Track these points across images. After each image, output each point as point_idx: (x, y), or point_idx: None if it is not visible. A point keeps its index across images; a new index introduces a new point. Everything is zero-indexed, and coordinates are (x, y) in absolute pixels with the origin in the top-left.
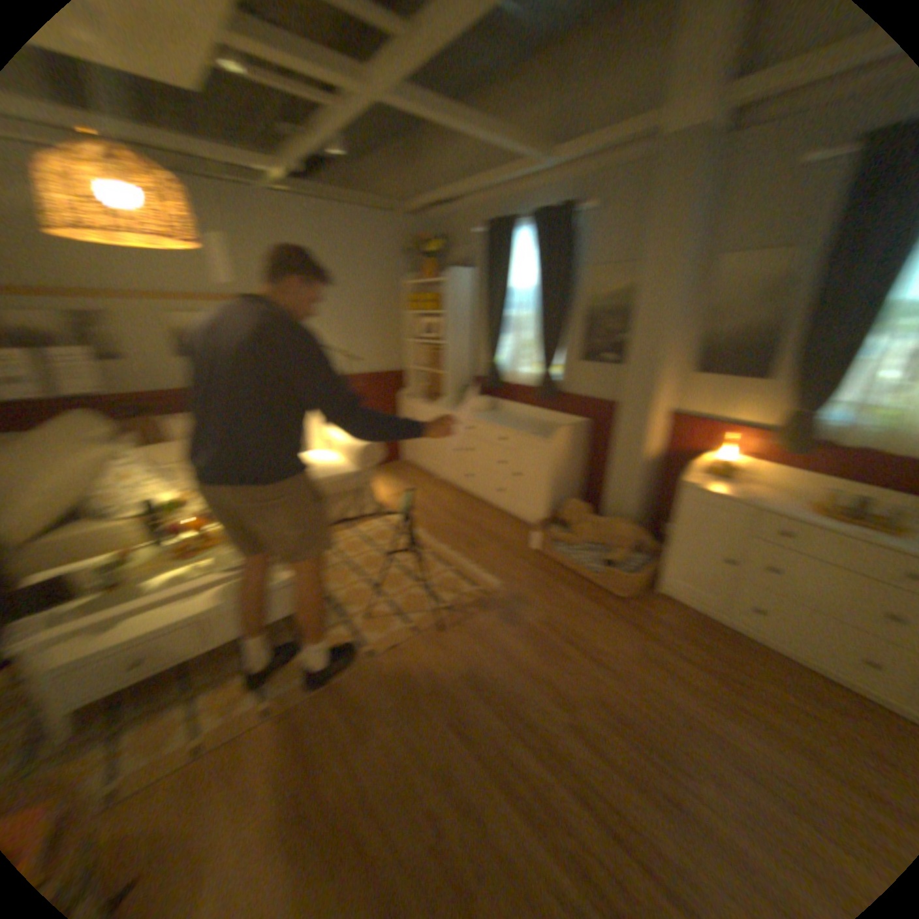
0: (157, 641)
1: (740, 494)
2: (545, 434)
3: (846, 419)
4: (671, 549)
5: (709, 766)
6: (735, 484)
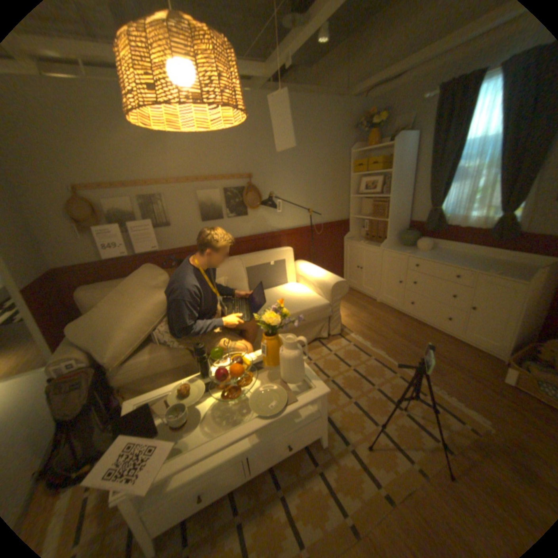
0: (219, 475)
1: None
2: (516, 273)
3: None
4: None
5: None
6: None
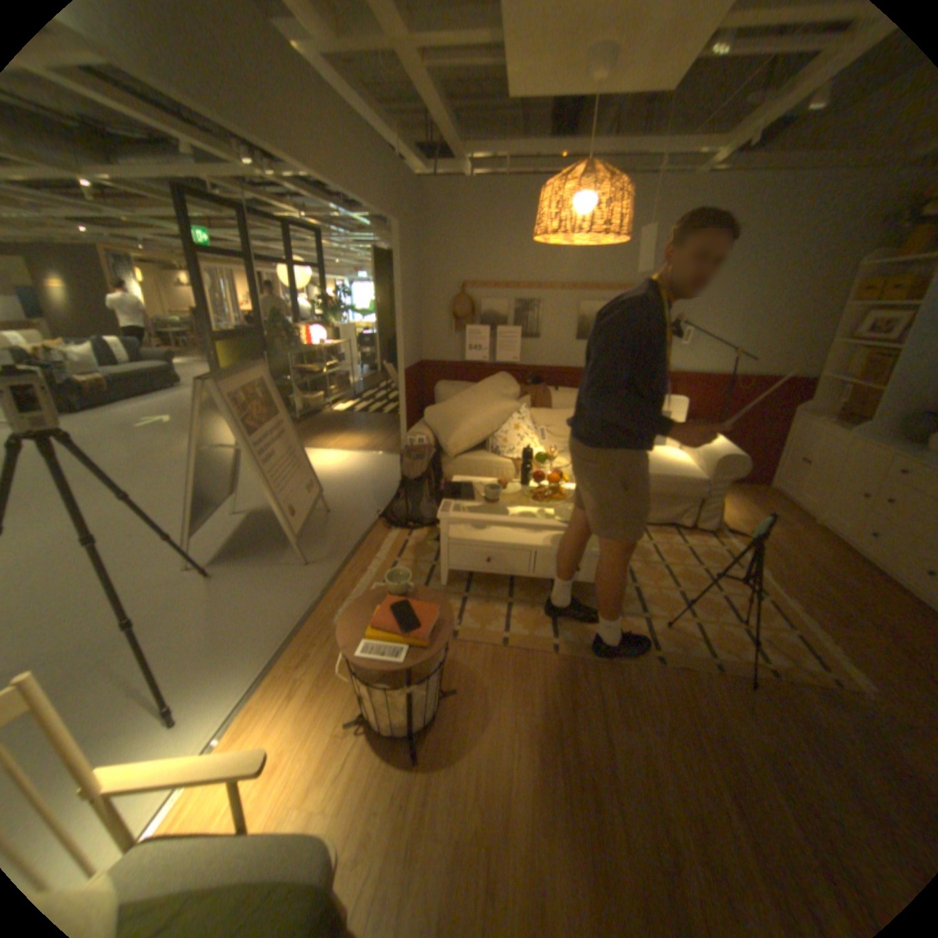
0: (509, 551)
1: None
2: None
3: None
4: None
5: None
6: None
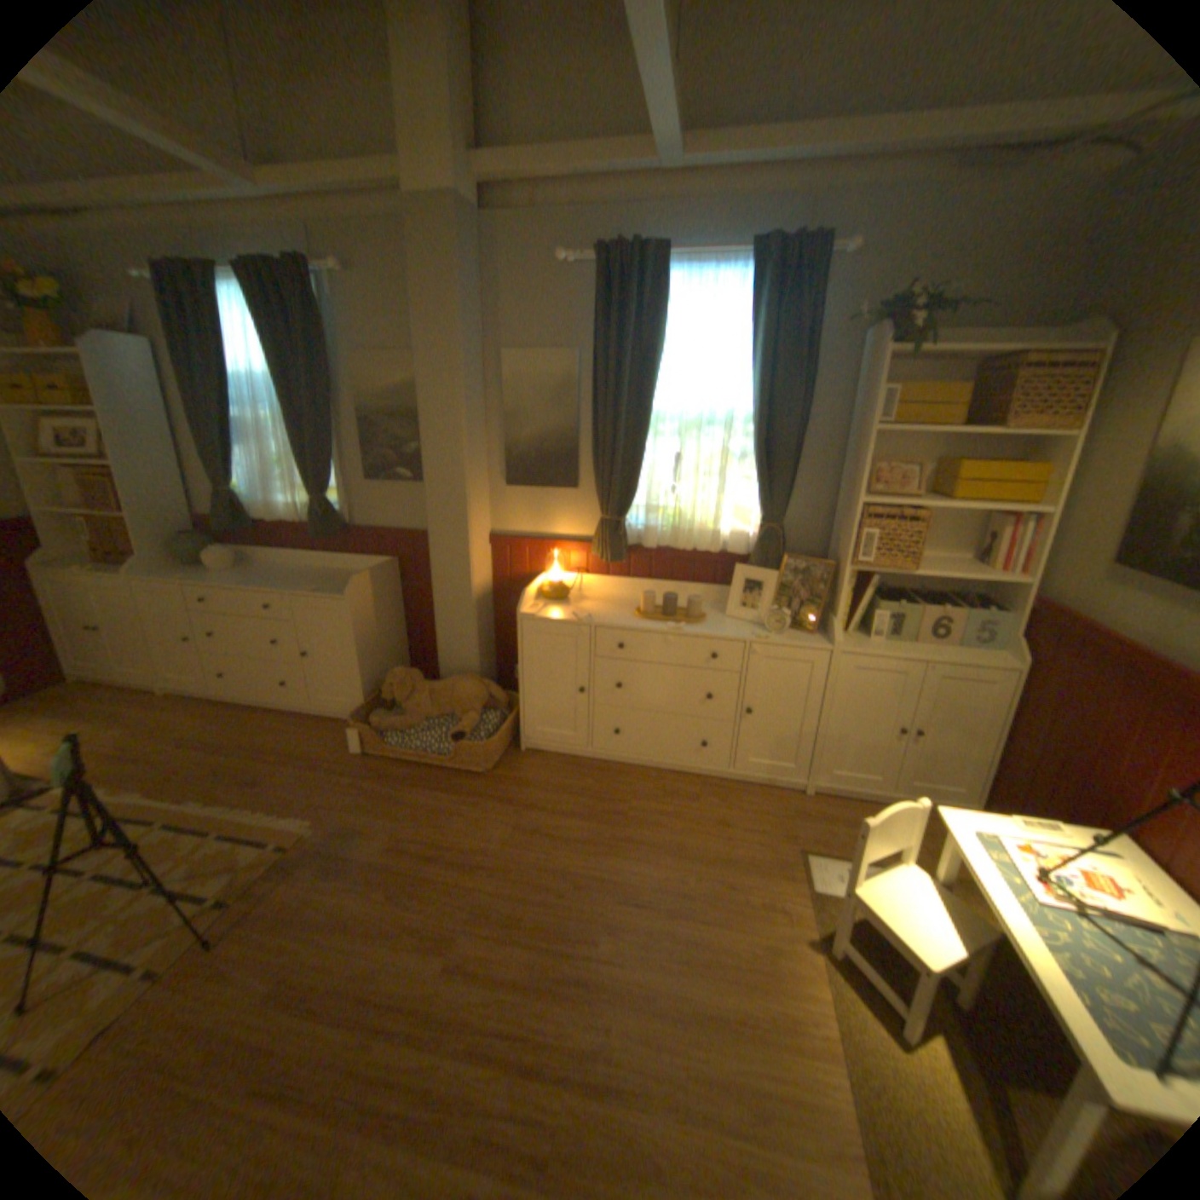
0: None
1: (575, 615)
2: (340, 587)
3: (644, 522)
4: (526, 695)
5: (602, 919)
6: (570, 605)
